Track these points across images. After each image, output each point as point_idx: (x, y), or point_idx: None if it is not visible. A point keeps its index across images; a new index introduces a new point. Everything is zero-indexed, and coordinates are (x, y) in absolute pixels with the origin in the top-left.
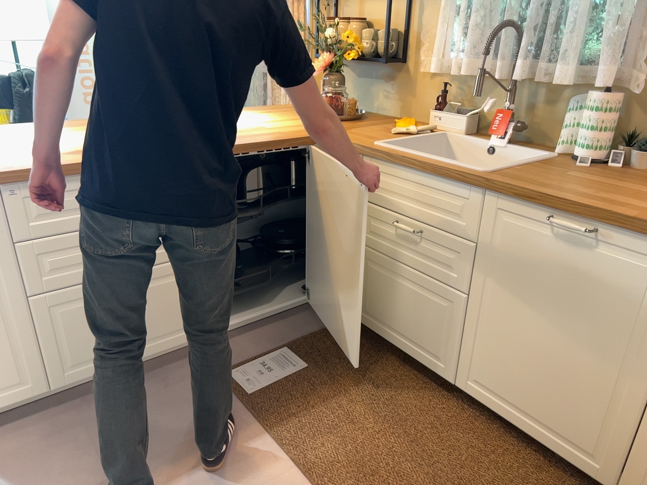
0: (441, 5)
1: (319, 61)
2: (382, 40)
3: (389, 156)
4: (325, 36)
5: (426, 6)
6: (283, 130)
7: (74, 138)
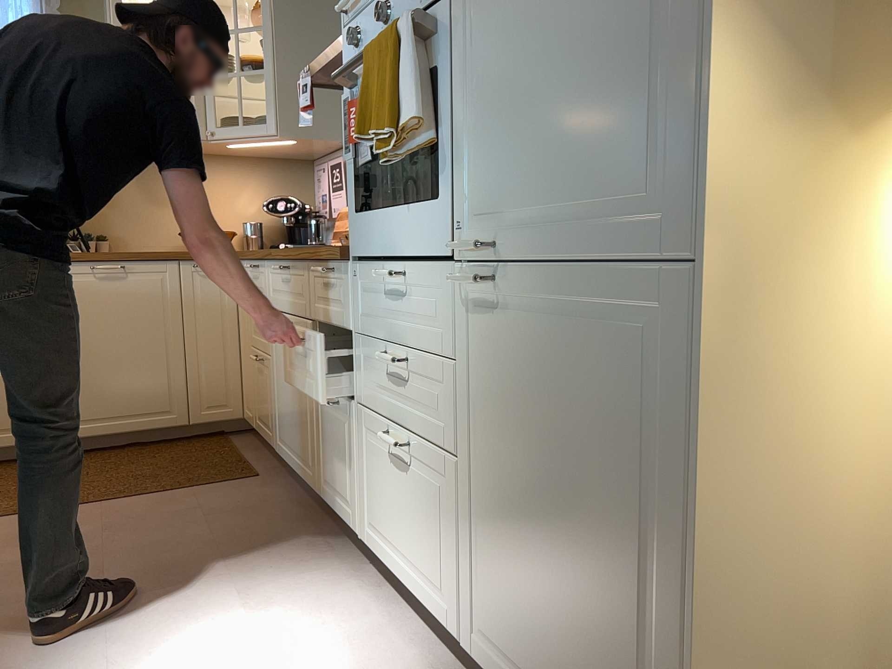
0: None
1: None
2: None
3: None
4: None
5: None
6: None
7: None
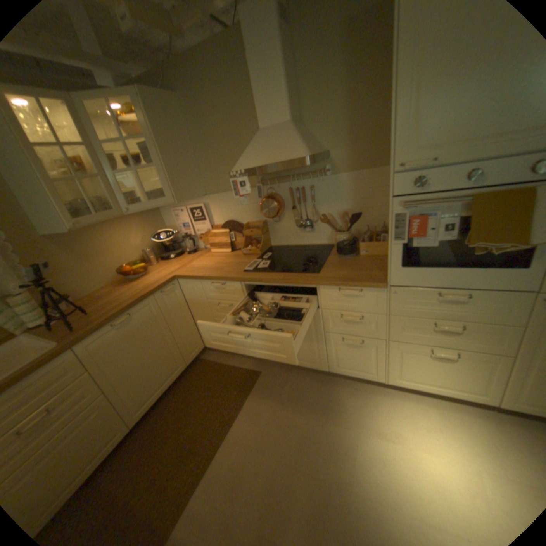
0: None
1: None
2: None
3: None
4: None
5: None
6: None
7: None
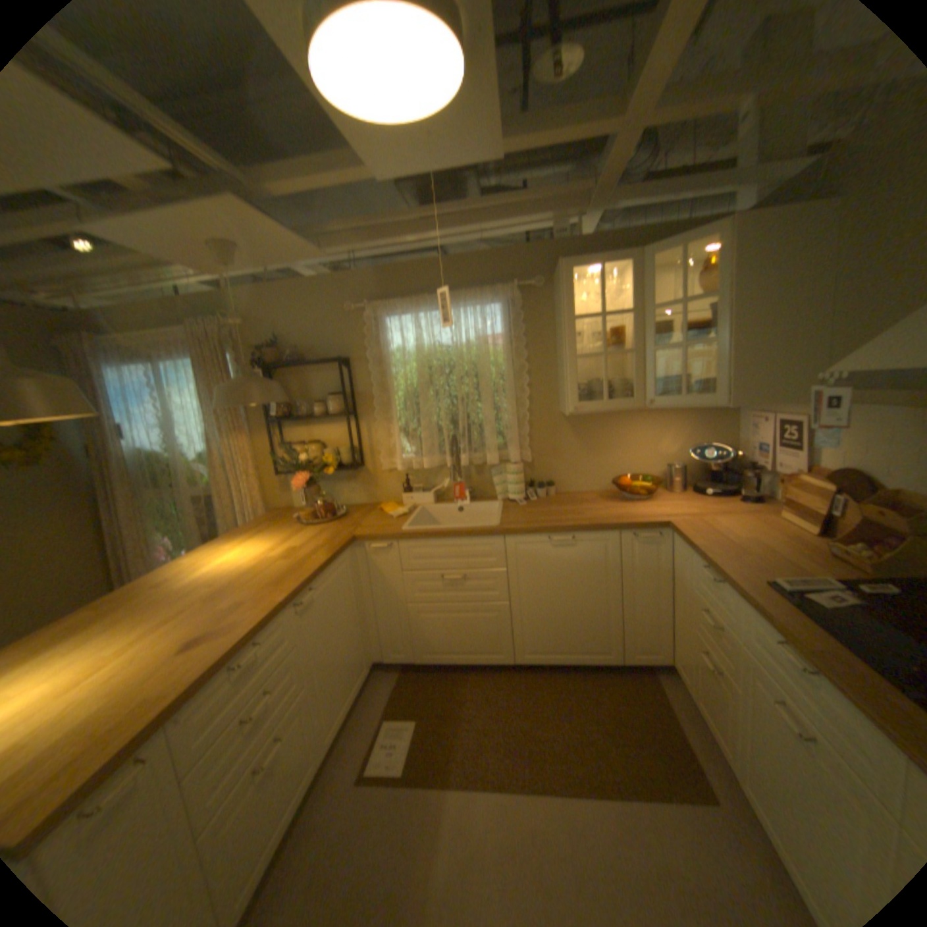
0: (395, 428)
1: (300, 480)
2: (345, 454)
3: (425, 535)
4: (296, 460)
5: (378, 429)
6: (316, 544)
7: (131, 638)
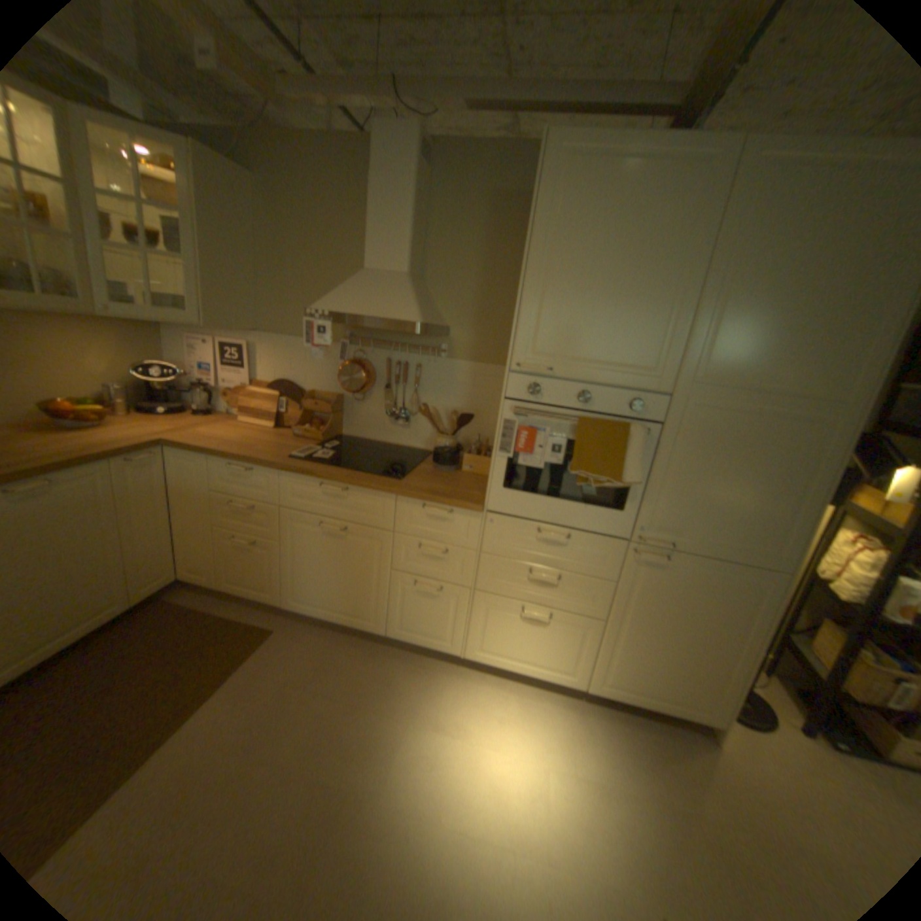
0: None
1: None
2: None
3: None
4: None
5: None
6: None
7: None
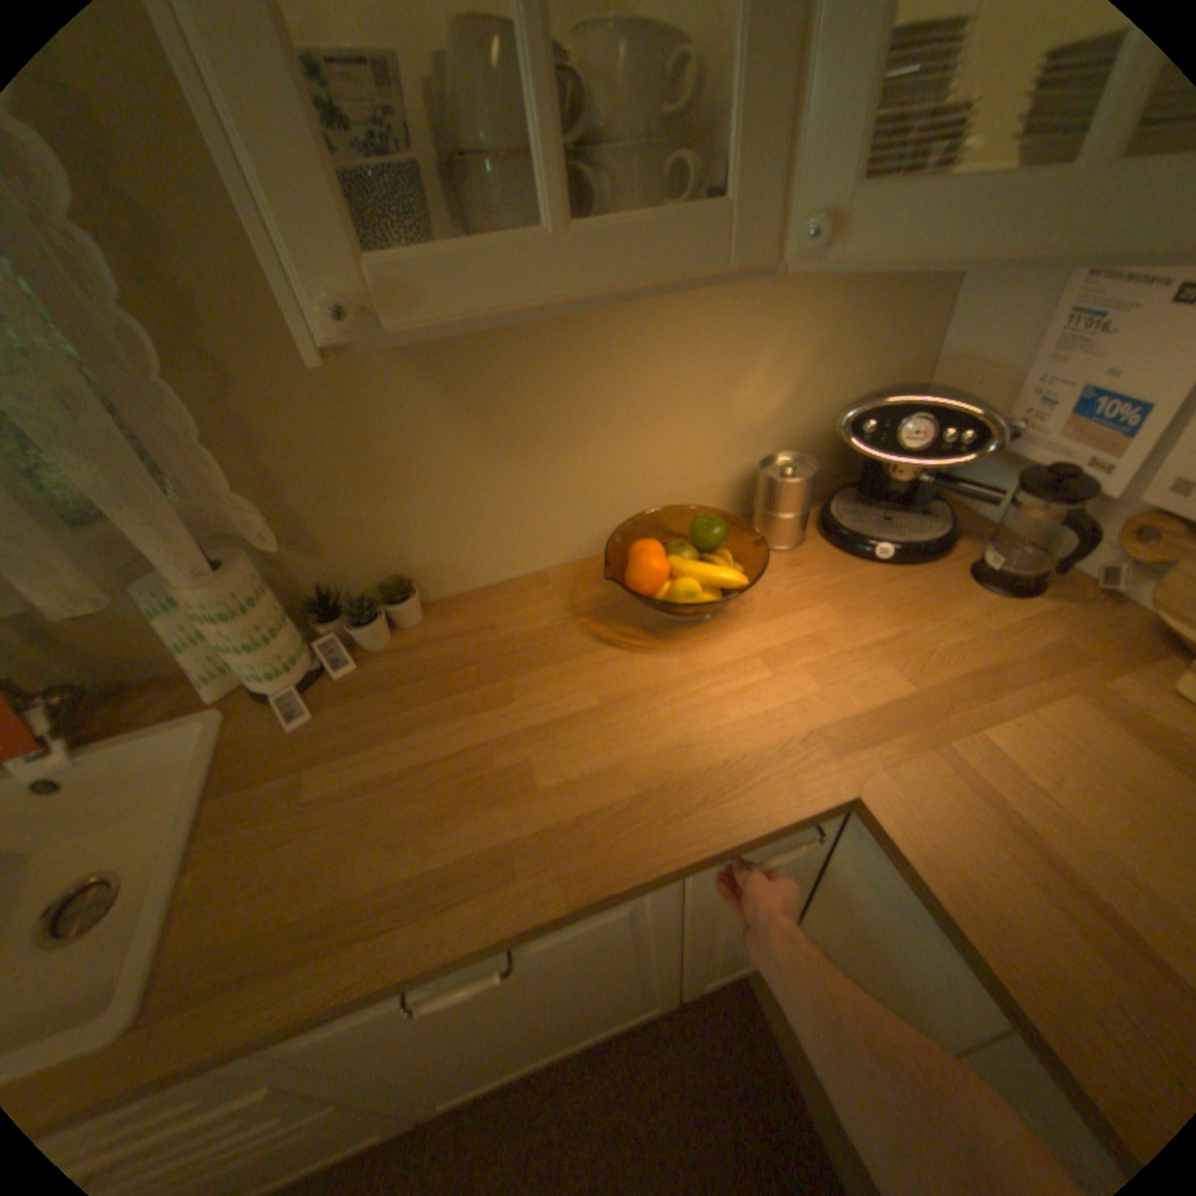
0: None
1: None
2: None
3: None
4: None
5: None
6: None
7: None
